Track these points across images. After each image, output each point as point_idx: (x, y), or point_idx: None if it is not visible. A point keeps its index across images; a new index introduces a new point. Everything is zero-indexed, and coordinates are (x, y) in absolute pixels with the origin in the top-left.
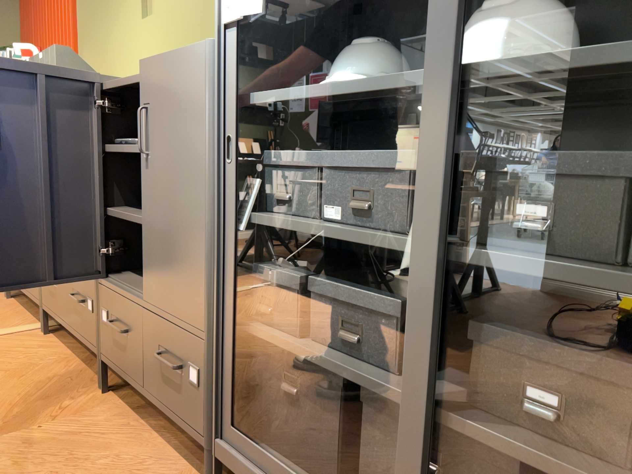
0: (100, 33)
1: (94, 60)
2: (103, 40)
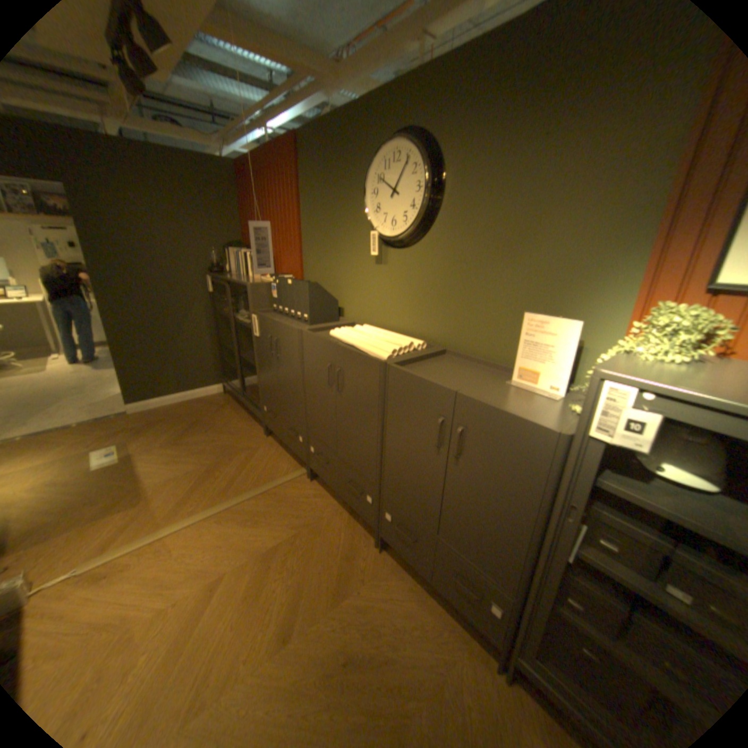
0: (327, 255)
1: (320, 274)
2: (331, 263)
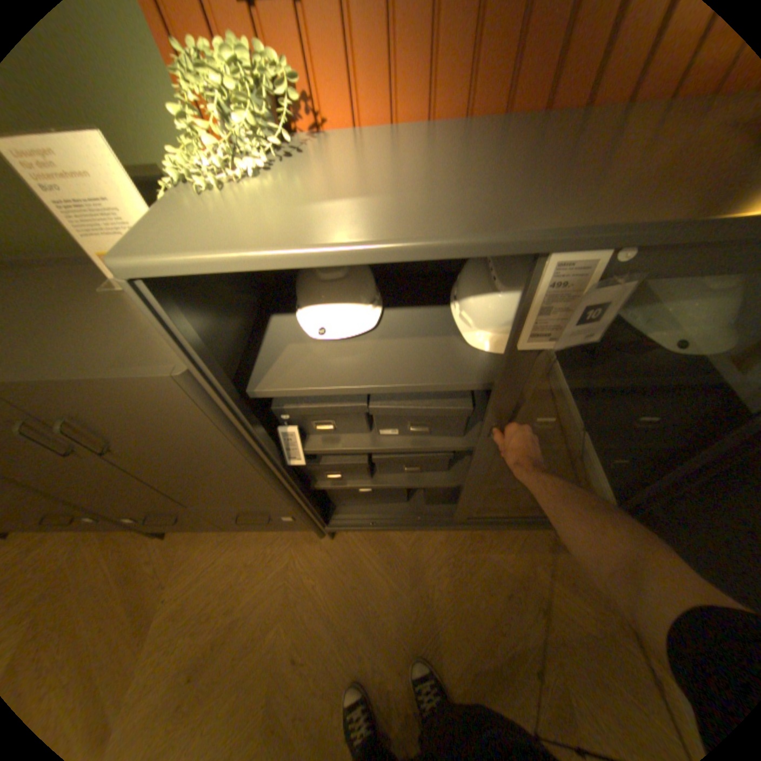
0: None
1: None
2: None
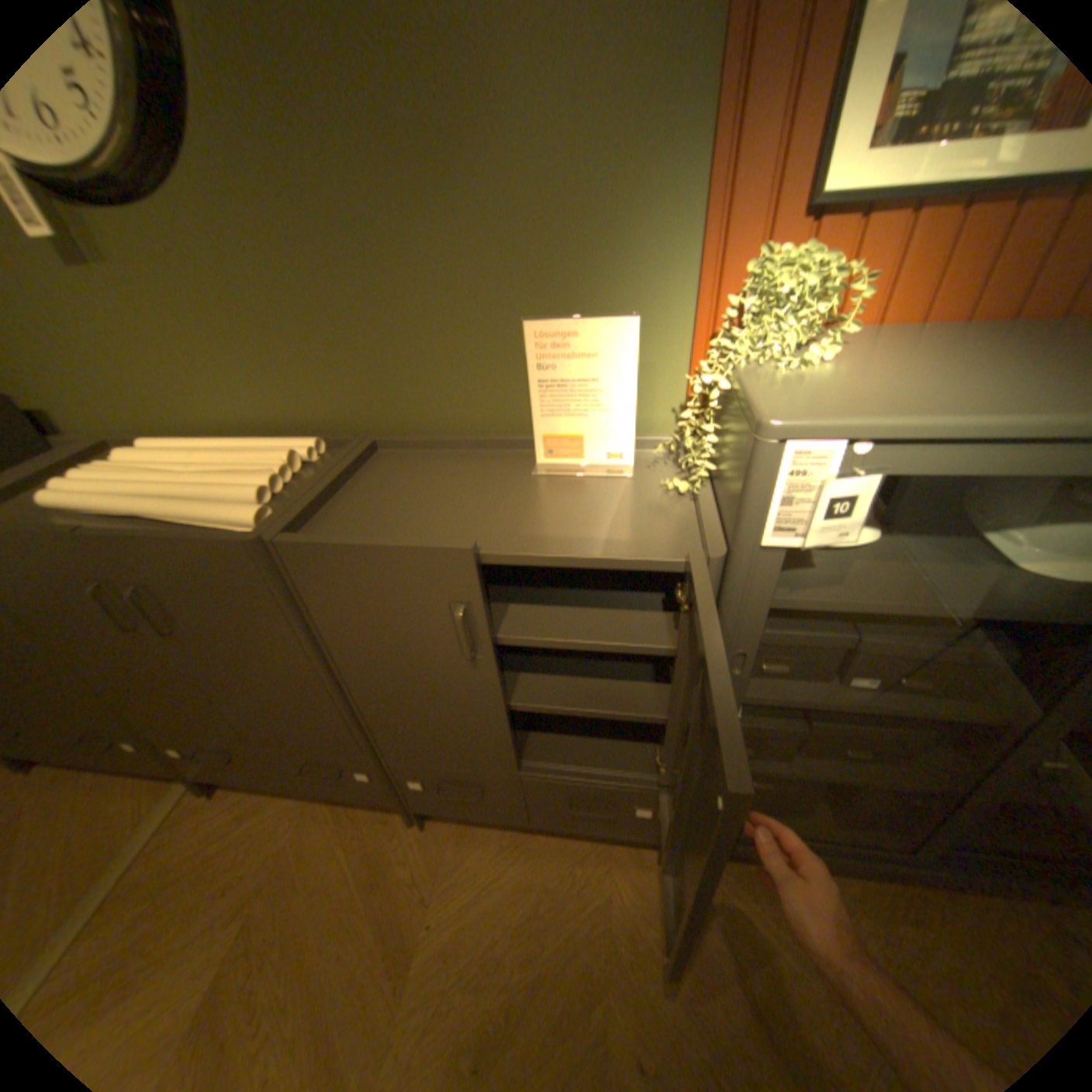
0: None
1: None
2: None
